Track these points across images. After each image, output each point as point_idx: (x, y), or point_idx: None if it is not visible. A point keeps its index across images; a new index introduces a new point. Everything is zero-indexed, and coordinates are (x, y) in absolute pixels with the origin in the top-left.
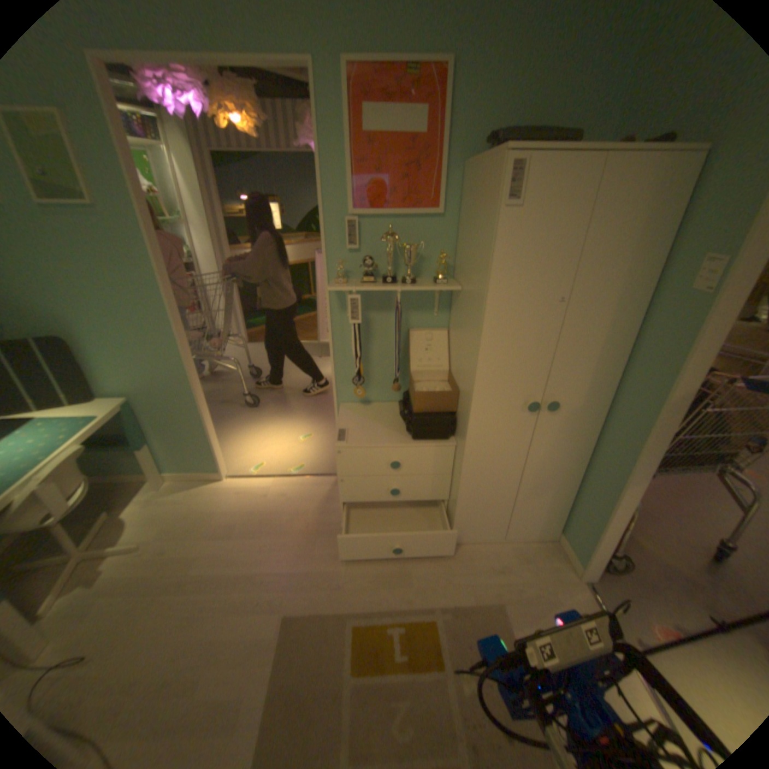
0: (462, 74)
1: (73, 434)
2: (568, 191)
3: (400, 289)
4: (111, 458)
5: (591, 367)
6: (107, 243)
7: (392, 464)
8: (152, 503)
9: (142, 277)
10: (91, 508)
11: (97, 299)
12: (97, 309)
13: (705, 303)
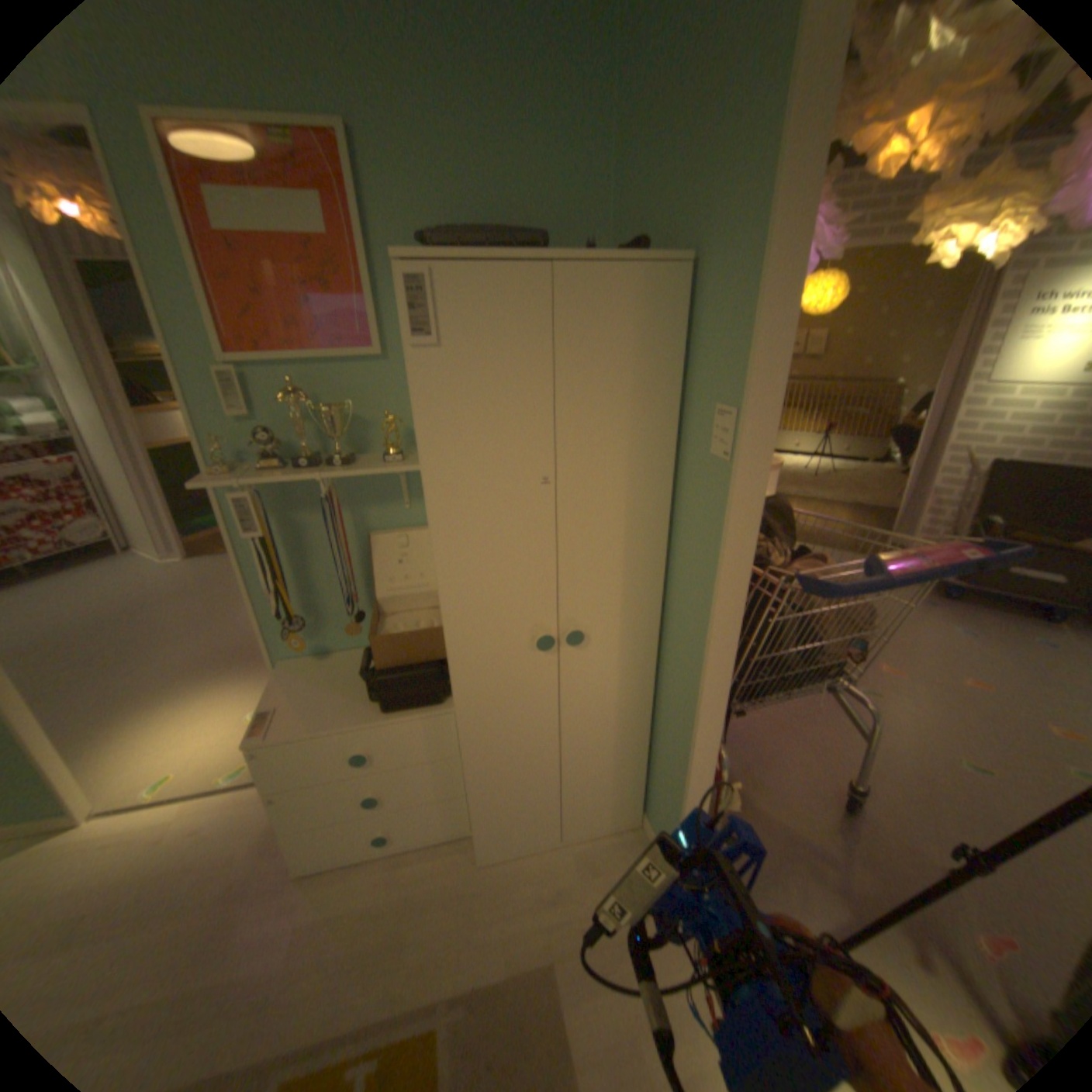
0: (367, 149)
1: None
2: (508, 322)
3: (320, 477)
4: None
5: (617, 574)
6: None
7: (352, 760)
8: None
9: None
10: None
11: None
12: None
13: (726, 477)
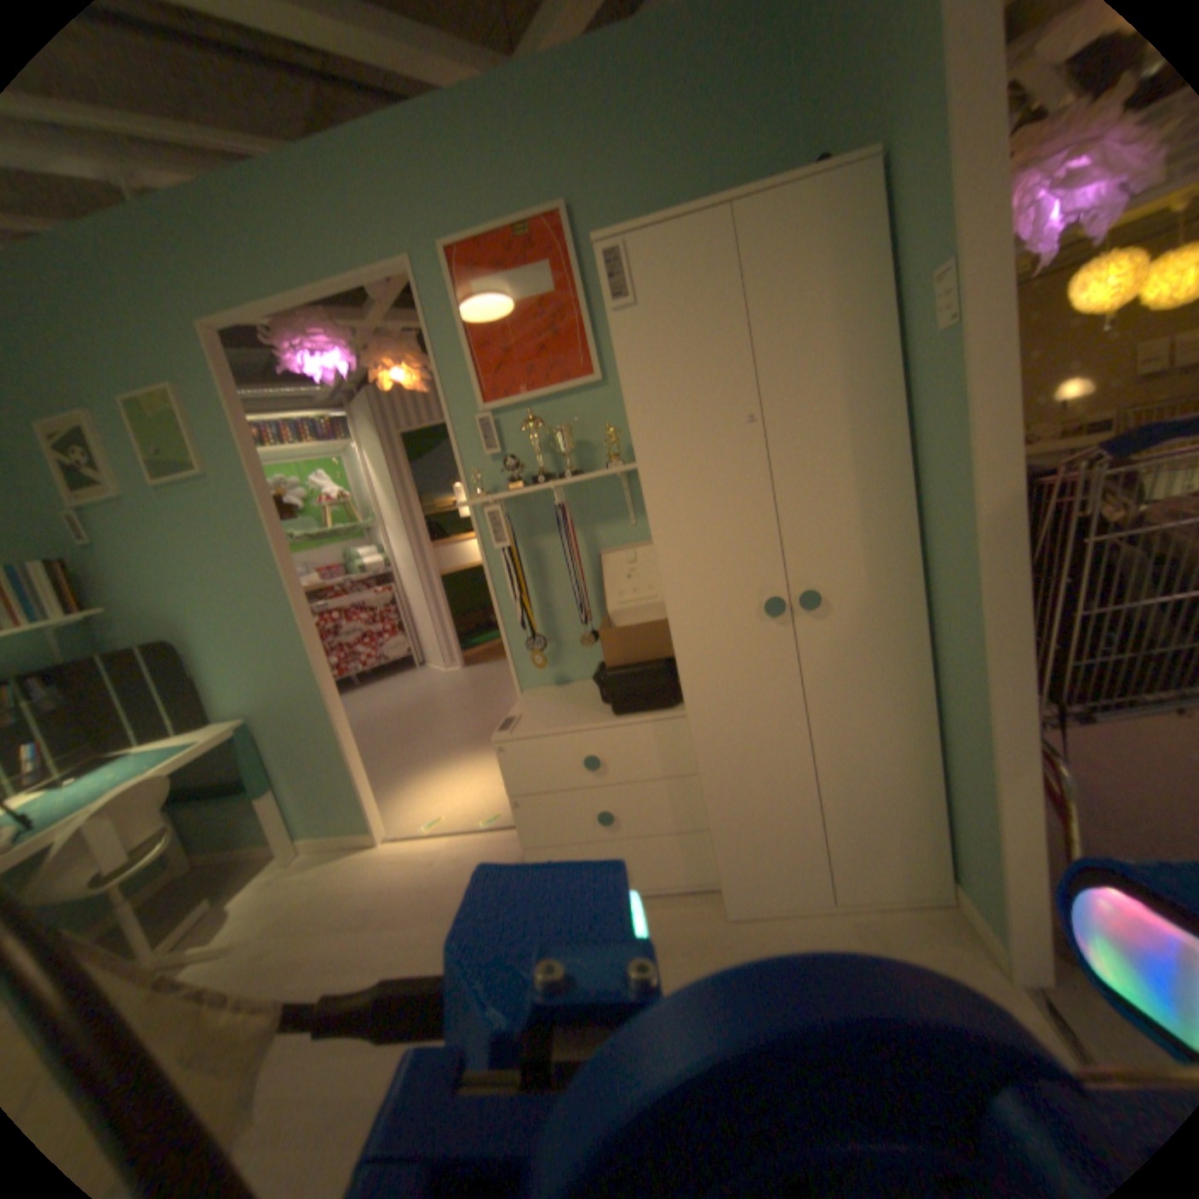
0: (580, 216)
1: (161, 764)
2: (692, 267)
3: (551, 485)
4: (232, 820)
5: (851, 520)
6: (219, 517)
7: (585, 763)
8: (274, 886)
9: (256, 550)
10: (196, 898)
11: (211, 587)
12: (211, 601)
13: (960, 343)
